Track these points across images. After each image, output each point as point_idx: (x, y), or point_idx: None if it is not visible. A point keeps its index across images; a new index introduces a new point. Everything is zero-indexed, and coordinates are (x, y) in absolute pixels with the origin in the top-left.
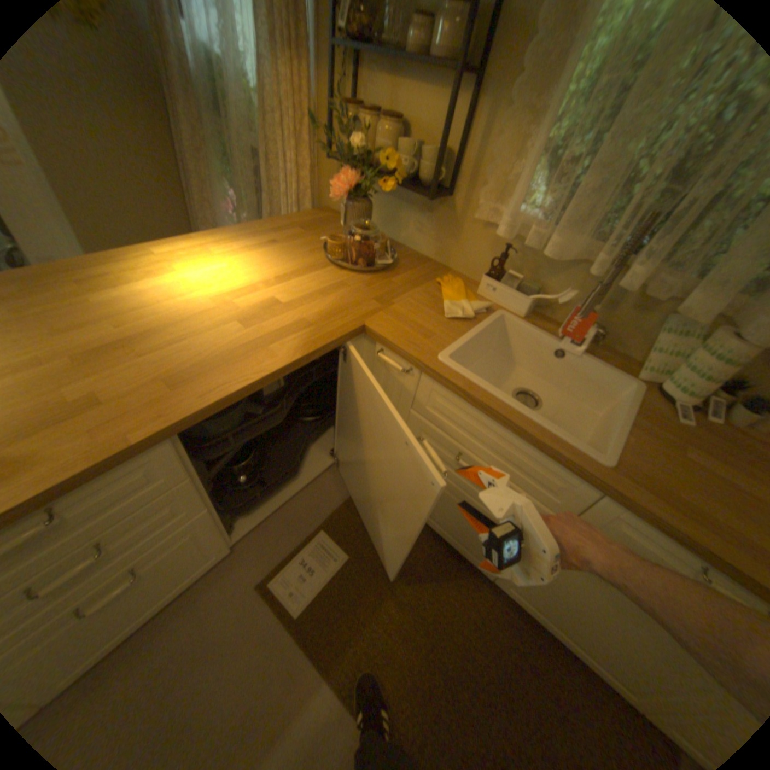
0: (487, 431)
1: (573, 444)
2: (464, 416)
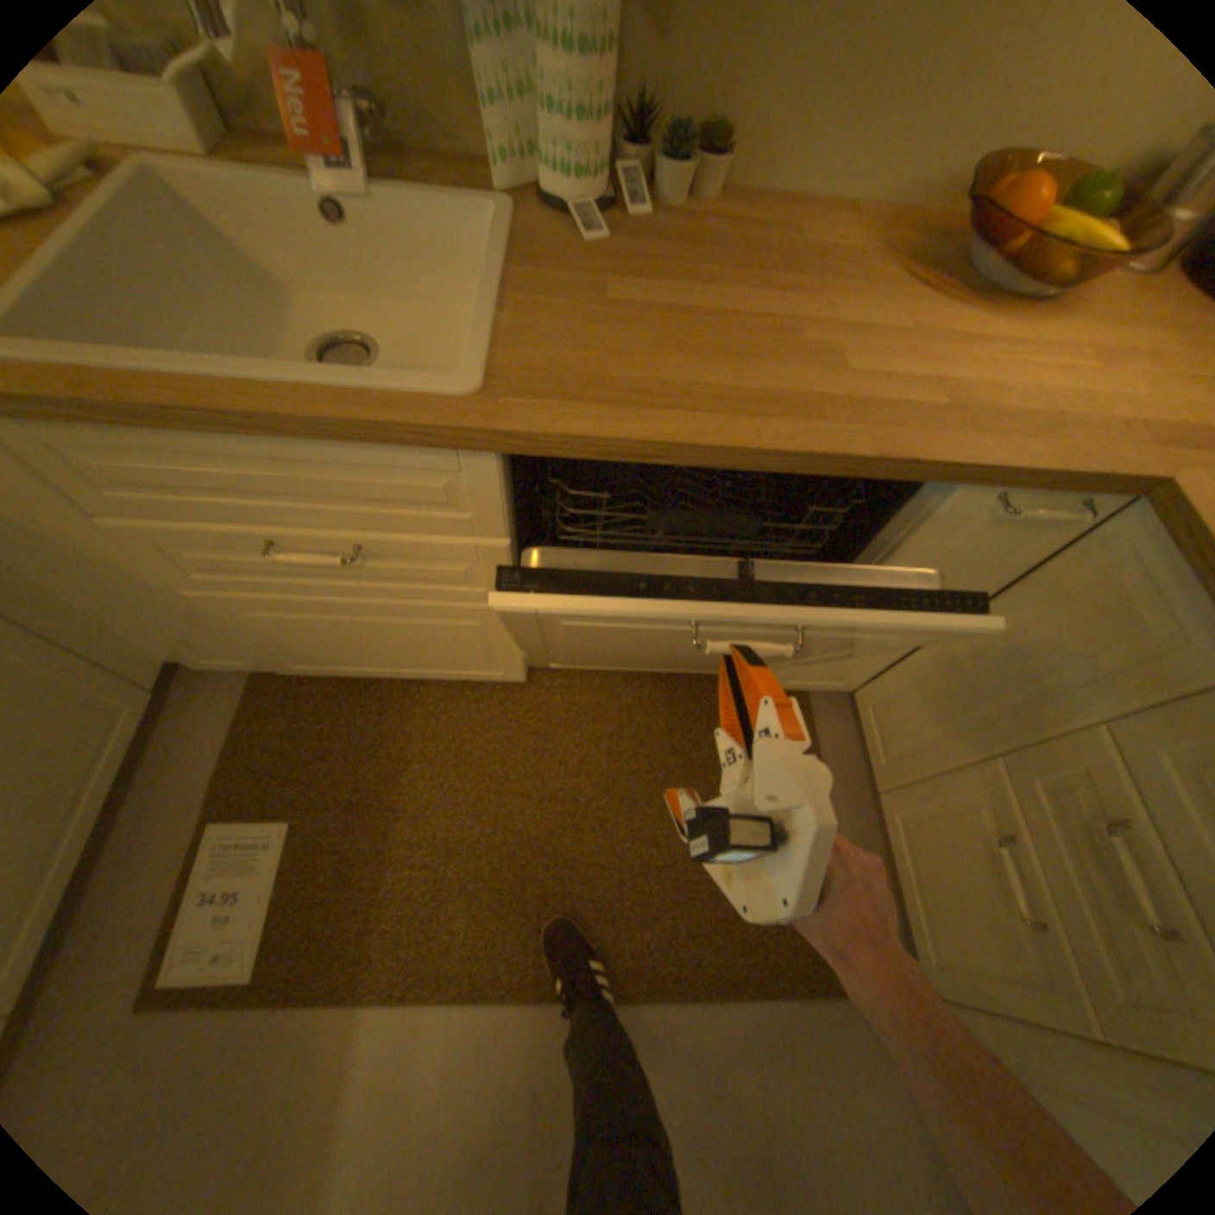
0: (240, 464)
1: (382, 386)
2: (170, 461)
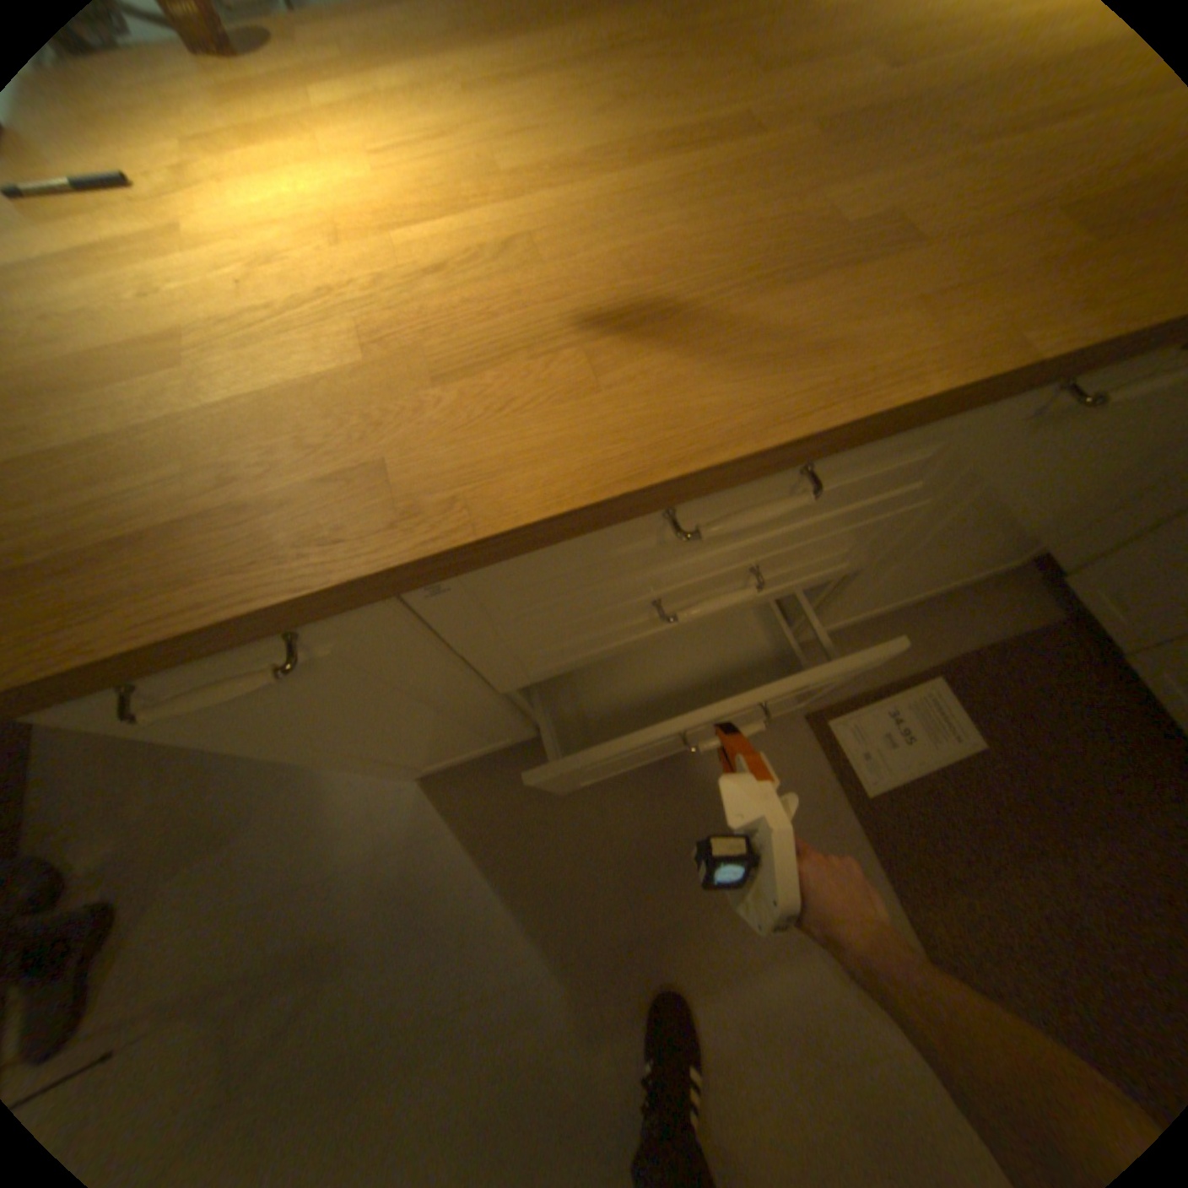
0: None
1: None
2: None
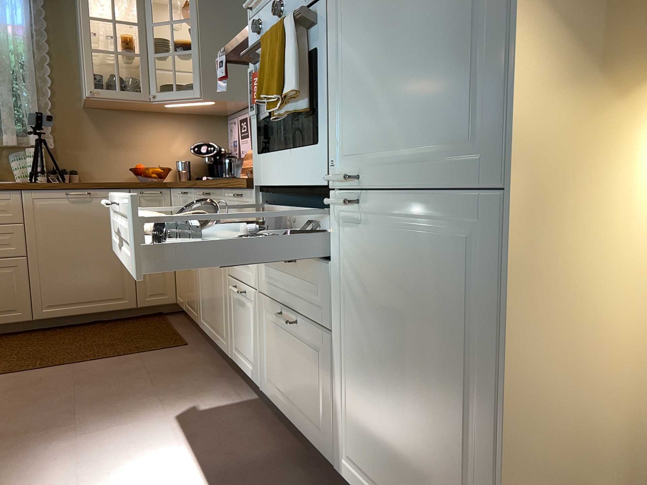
0: None
1: None
2: None
